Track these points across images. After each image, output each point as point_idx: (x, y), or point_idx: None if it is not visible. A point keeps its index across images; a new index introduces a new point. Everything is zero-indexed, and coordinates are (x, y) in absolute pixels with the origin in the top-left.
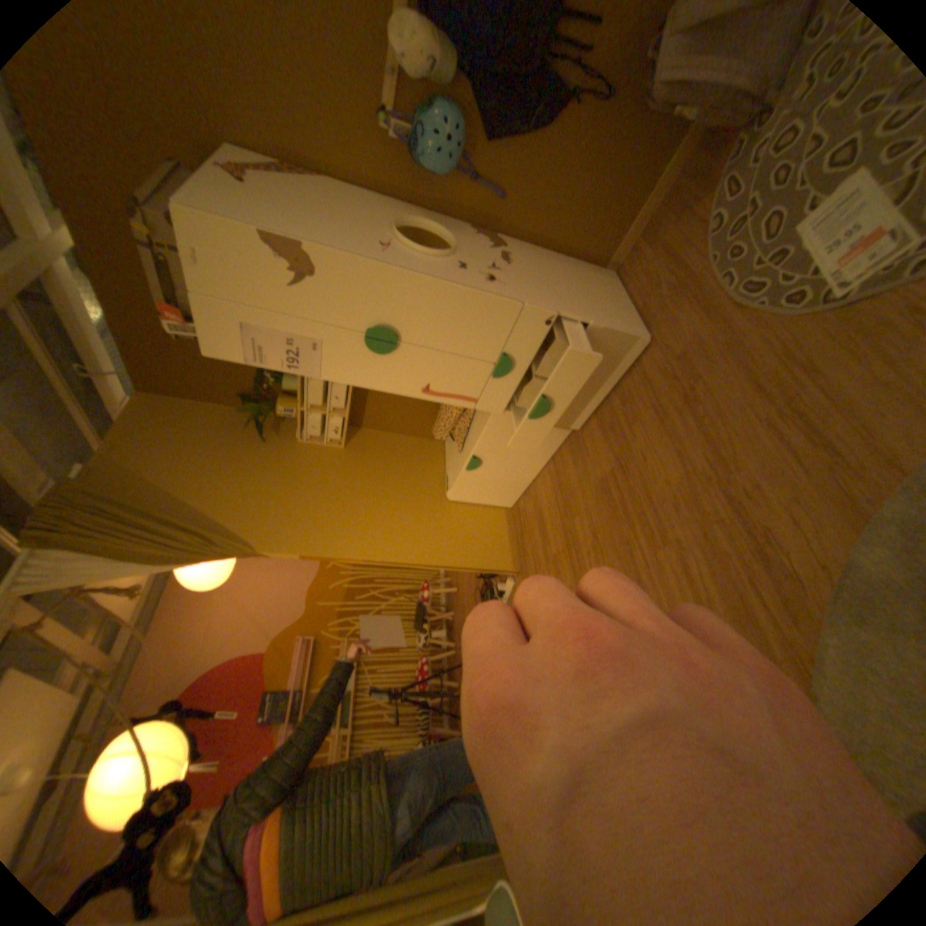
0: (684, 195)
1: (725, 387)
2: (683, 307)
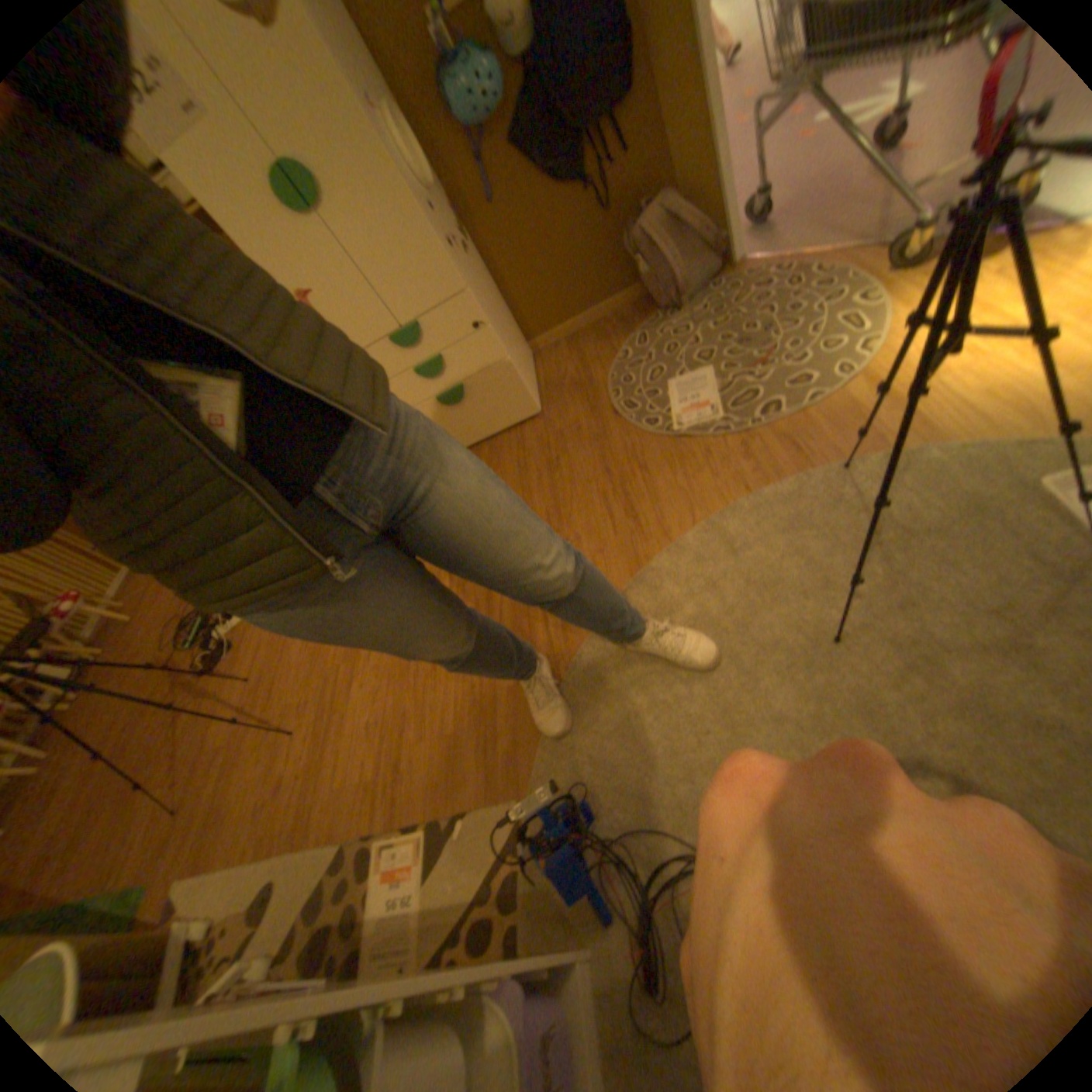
0: (607, 327)
1: (582, 463)
2: (574, 399)
